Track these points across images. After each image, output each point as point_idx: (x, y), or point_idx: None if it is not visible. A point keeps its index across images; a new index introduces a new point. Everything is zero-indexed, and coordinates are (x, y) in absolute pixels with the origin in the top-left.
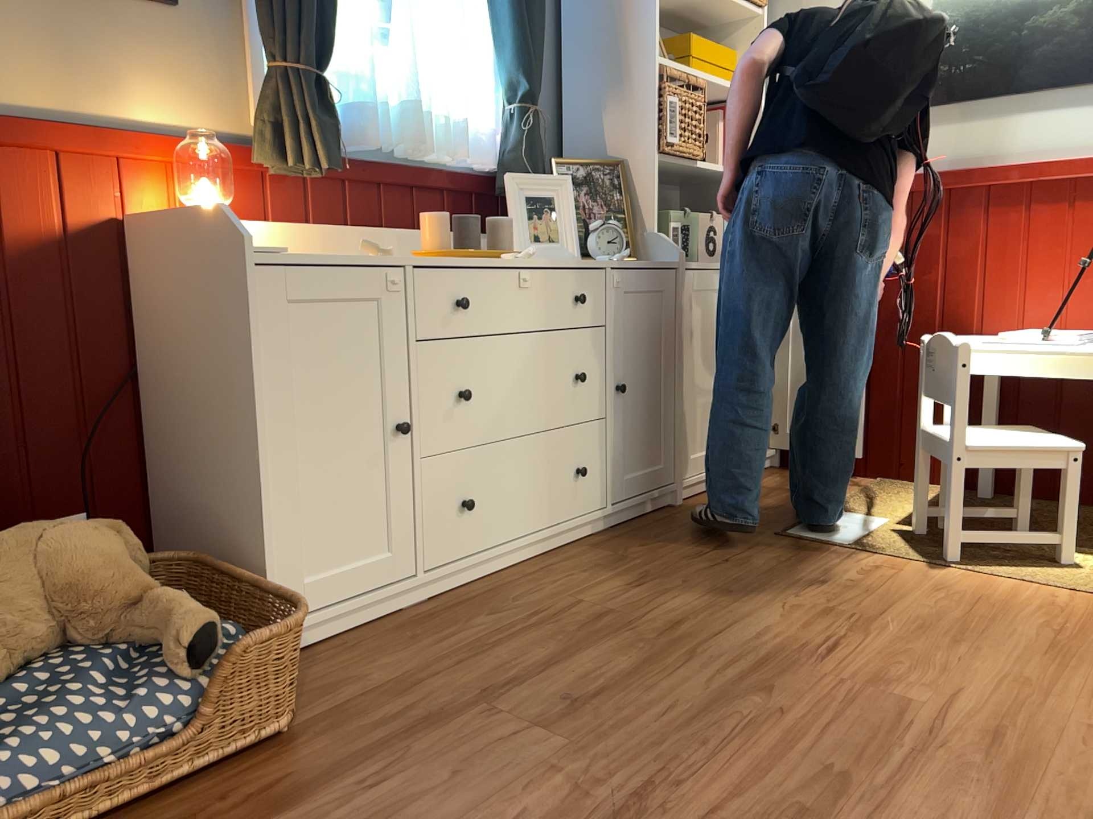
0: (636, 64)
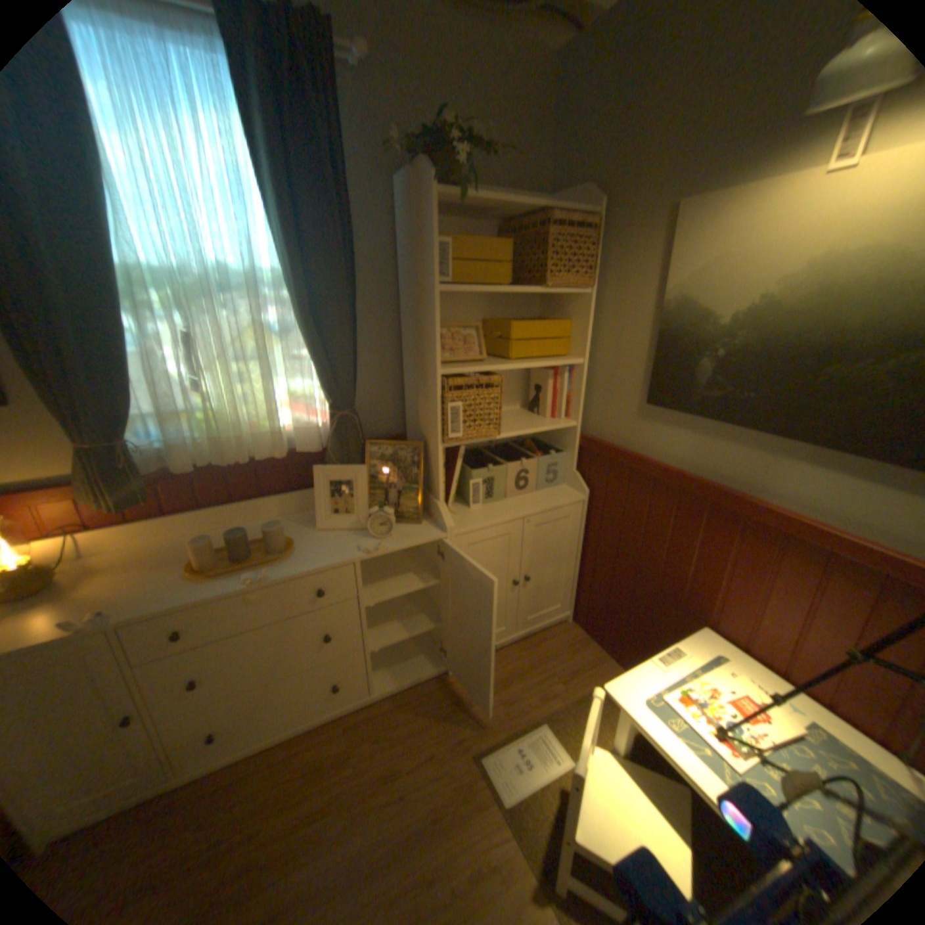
0: (429, 372)
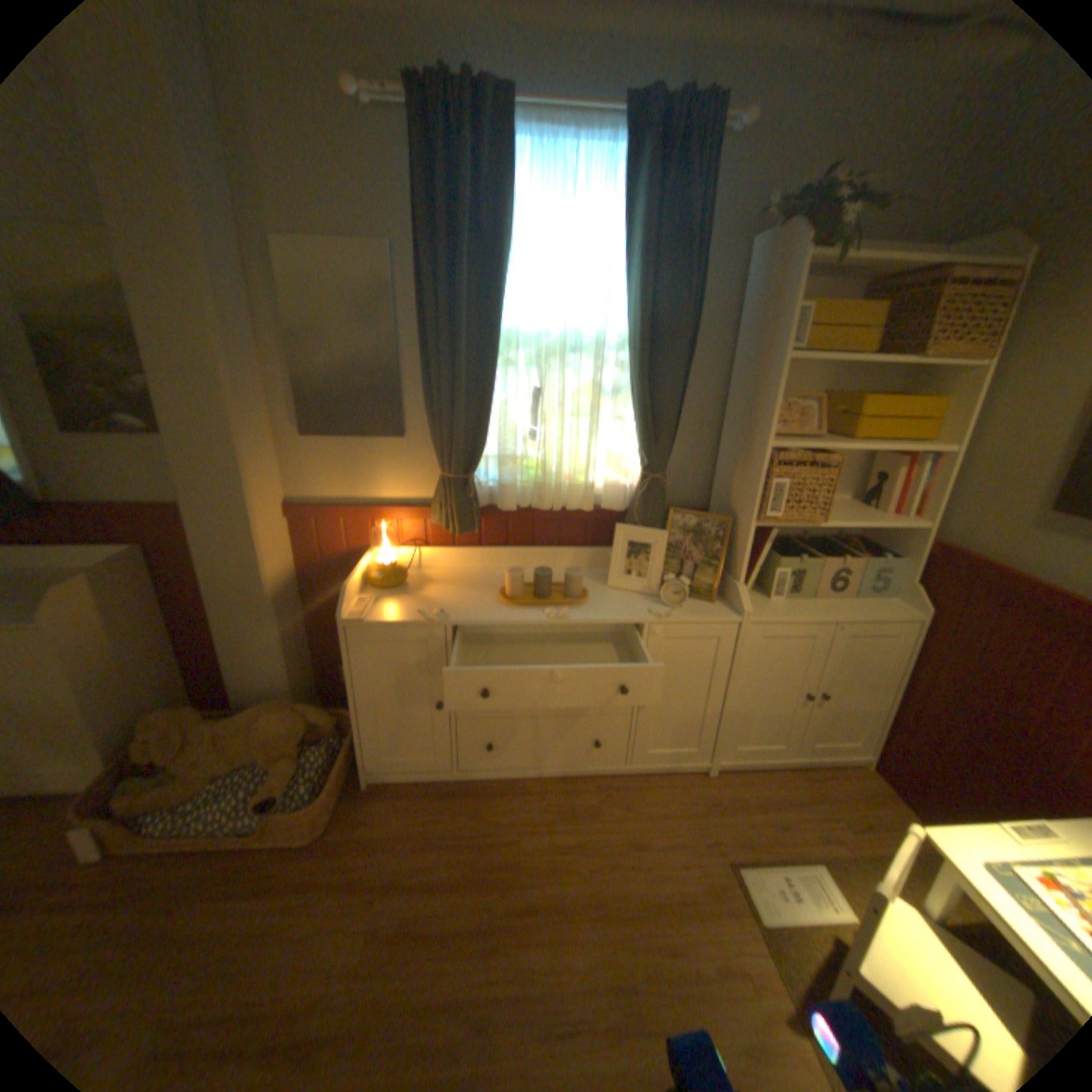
0: (757, 443)
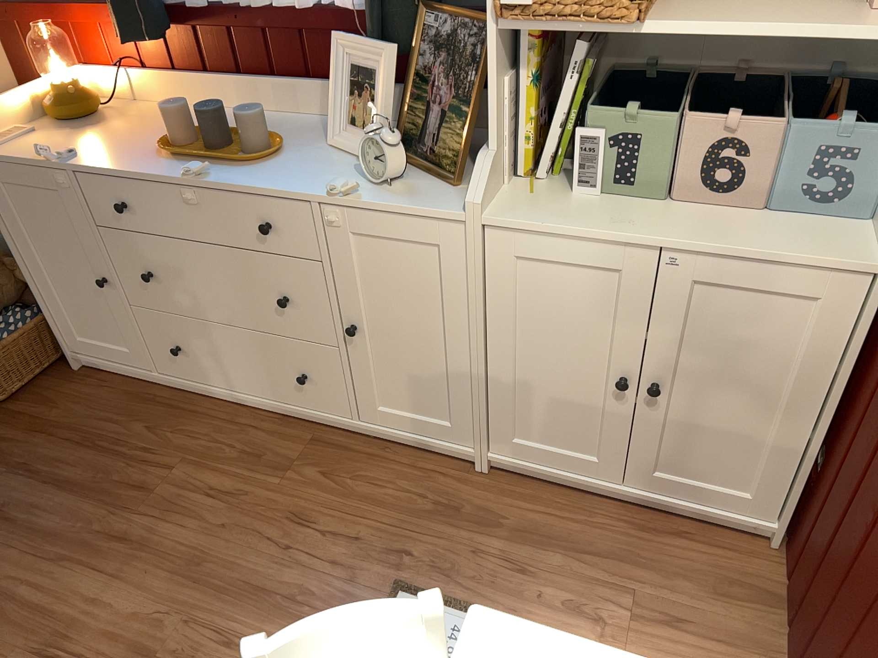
0: None
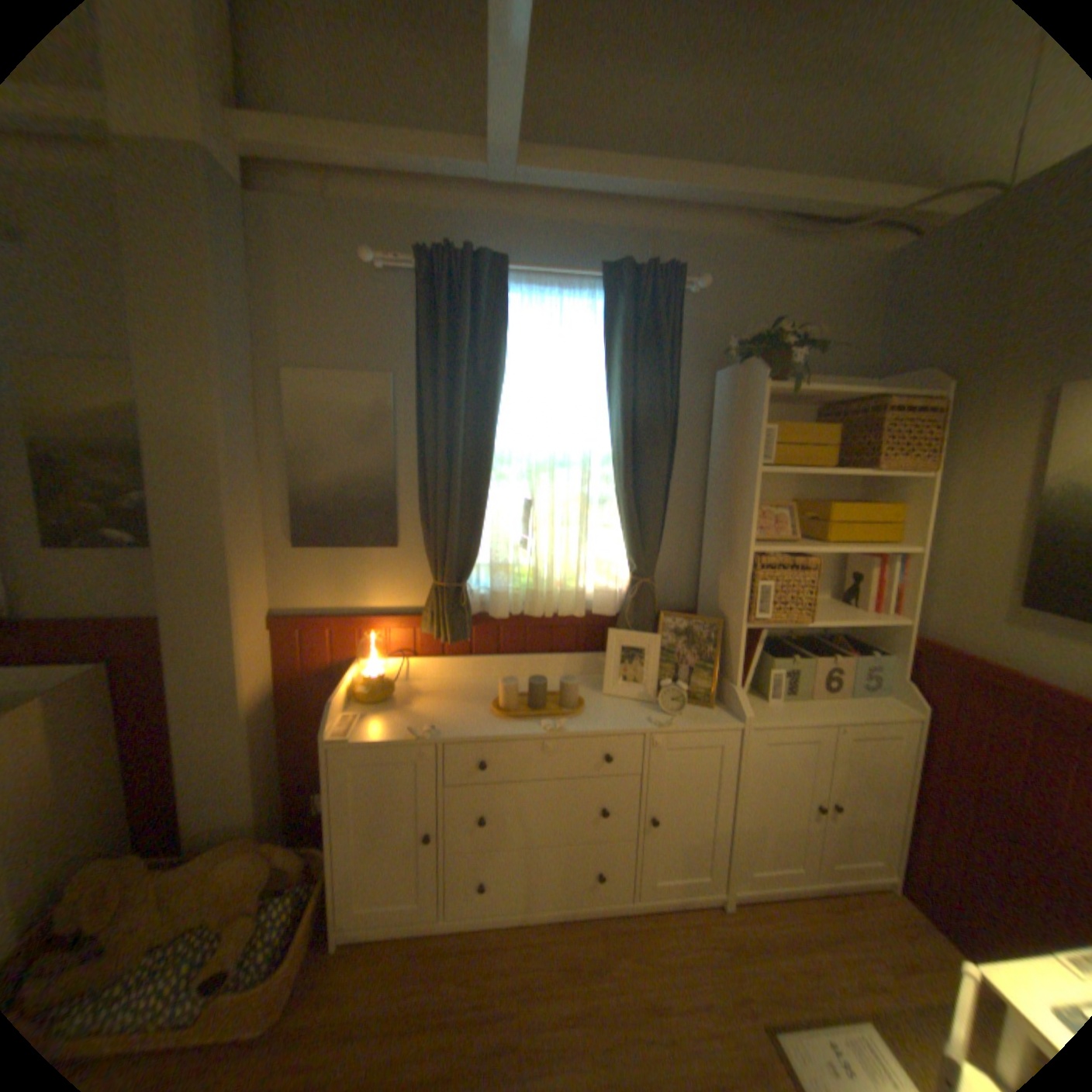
0: (739, 548)
